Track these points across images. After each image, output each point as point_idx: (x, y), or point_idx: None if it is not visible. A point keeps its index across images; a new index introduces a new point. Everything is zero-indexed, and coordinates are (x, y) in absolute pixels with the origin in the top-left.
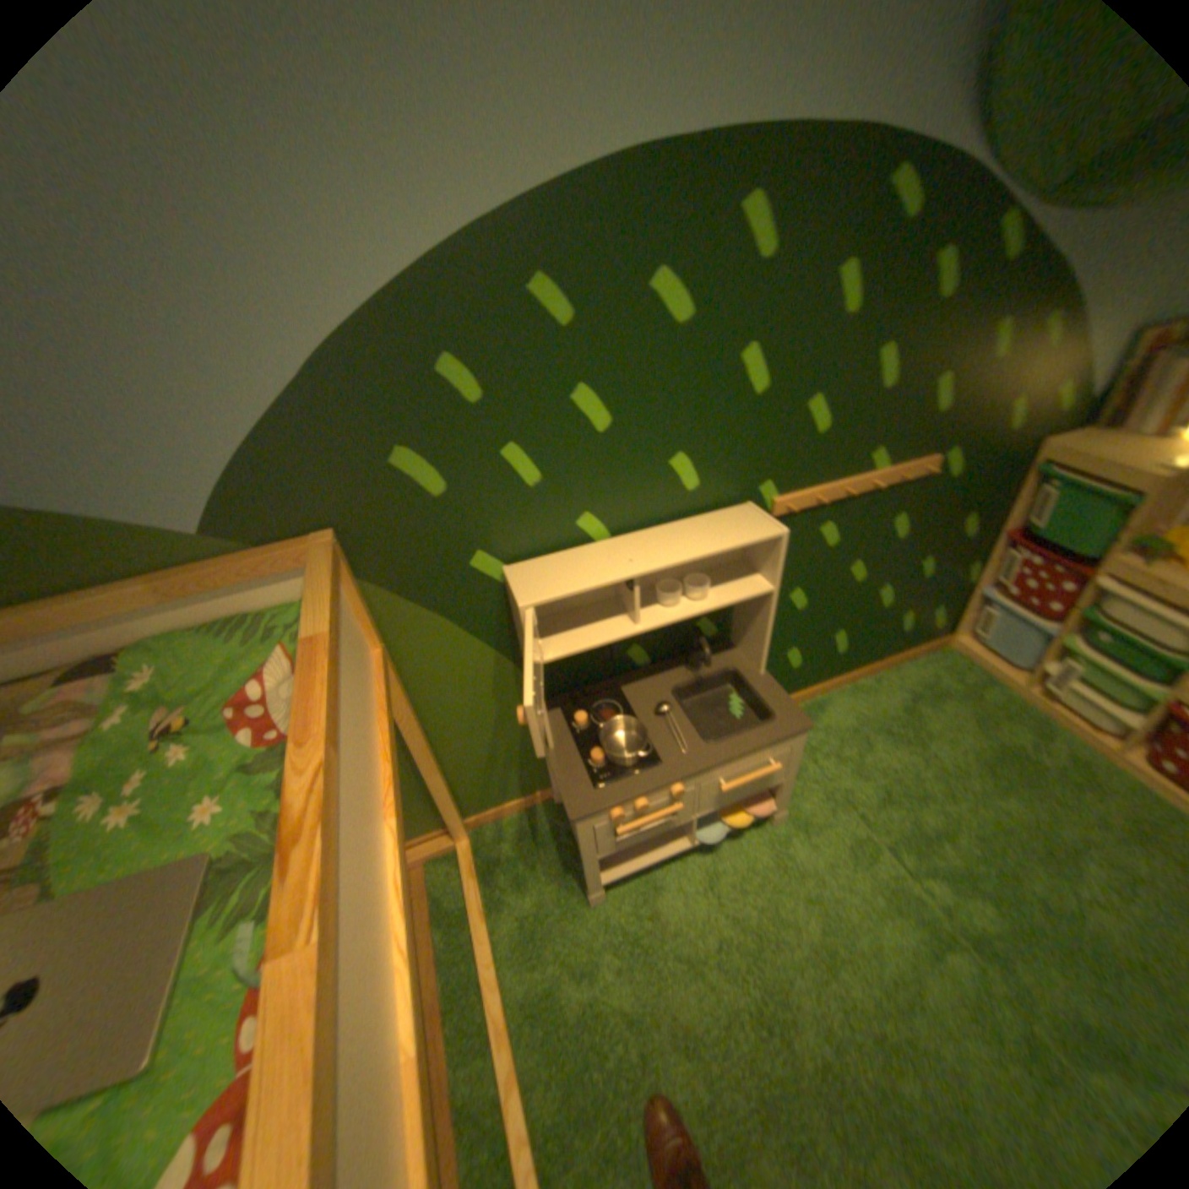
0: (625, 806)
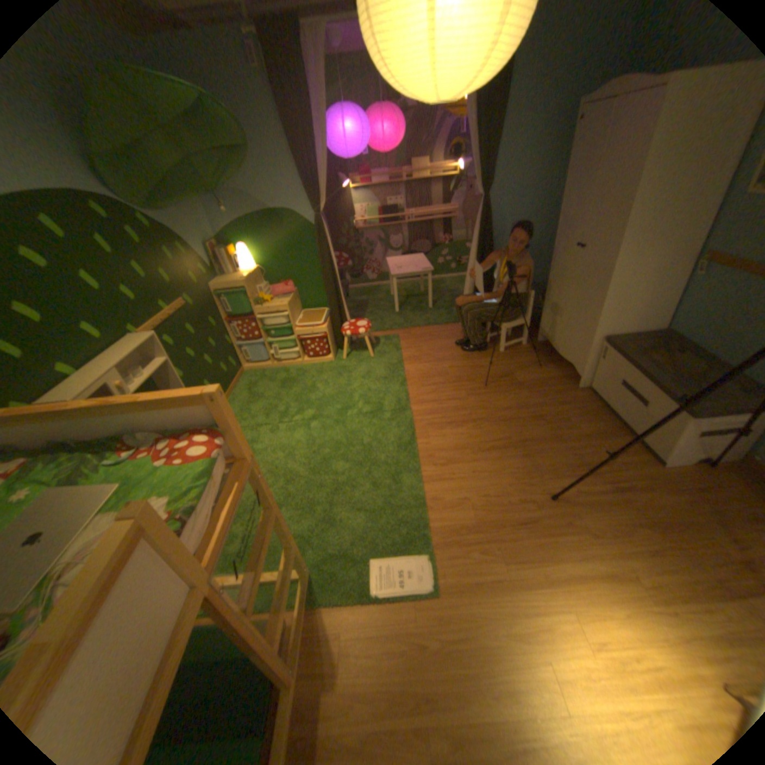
0: None
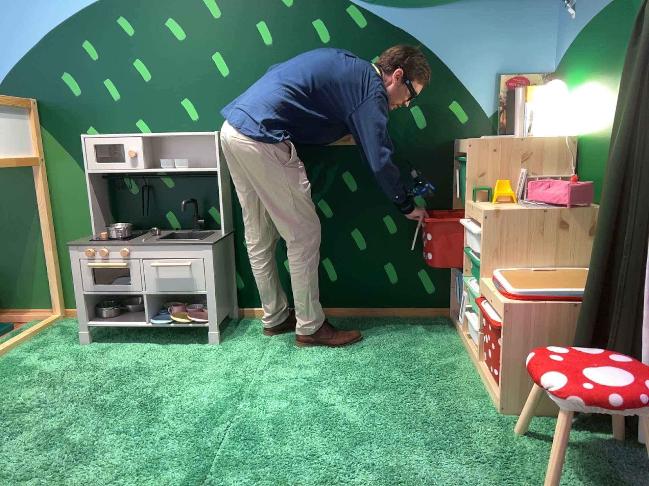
0: (95, 249)
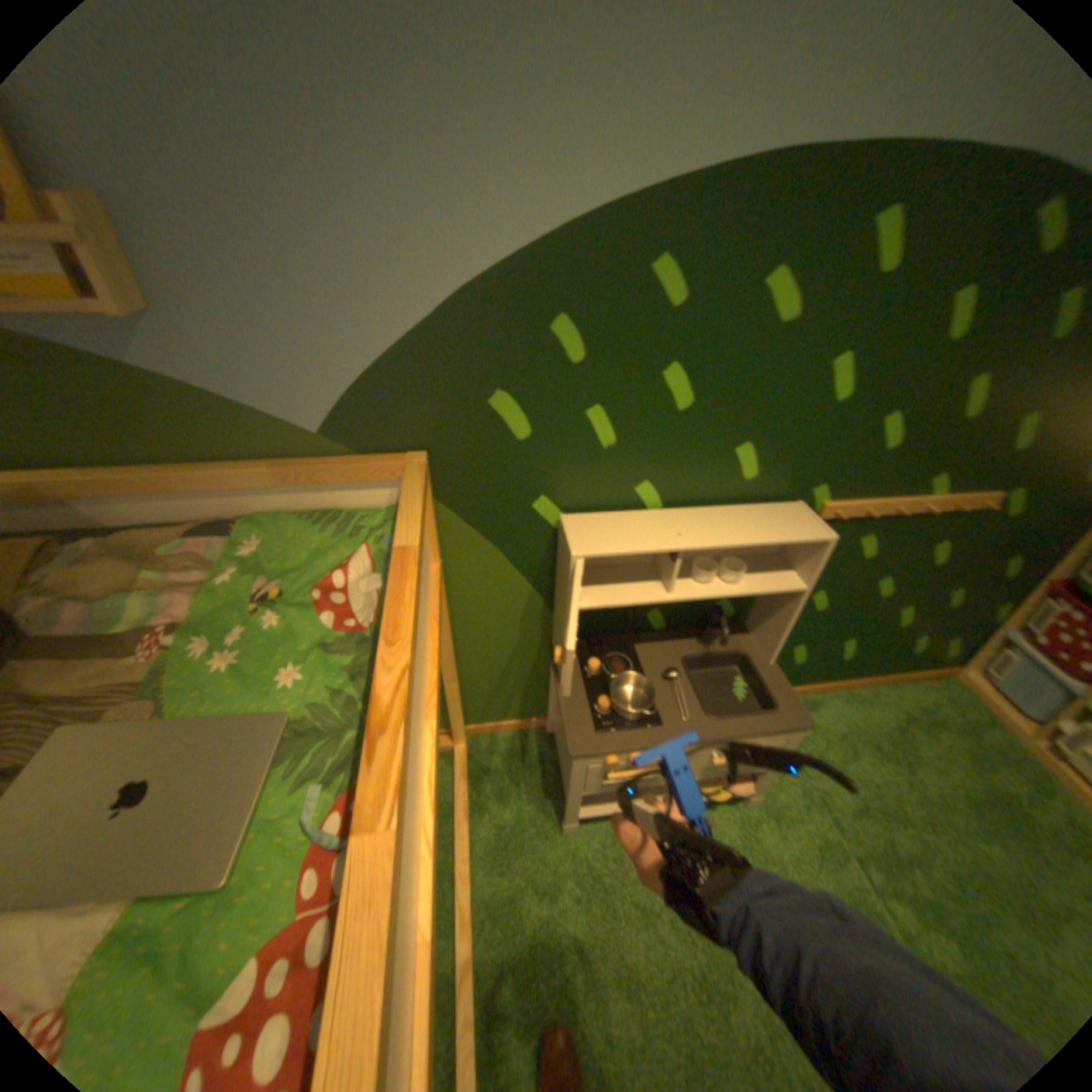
0: (620, 755)
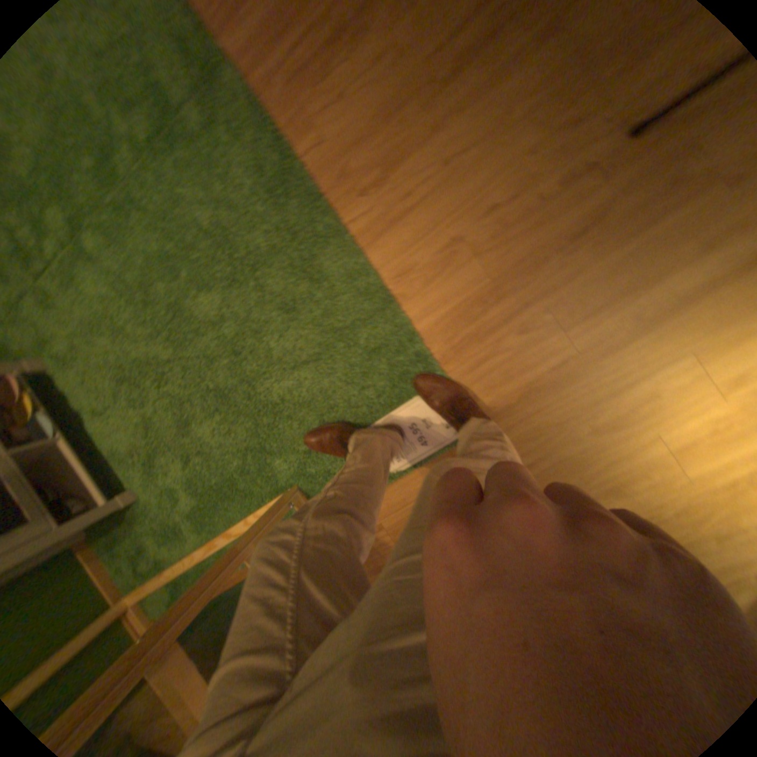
0: None
